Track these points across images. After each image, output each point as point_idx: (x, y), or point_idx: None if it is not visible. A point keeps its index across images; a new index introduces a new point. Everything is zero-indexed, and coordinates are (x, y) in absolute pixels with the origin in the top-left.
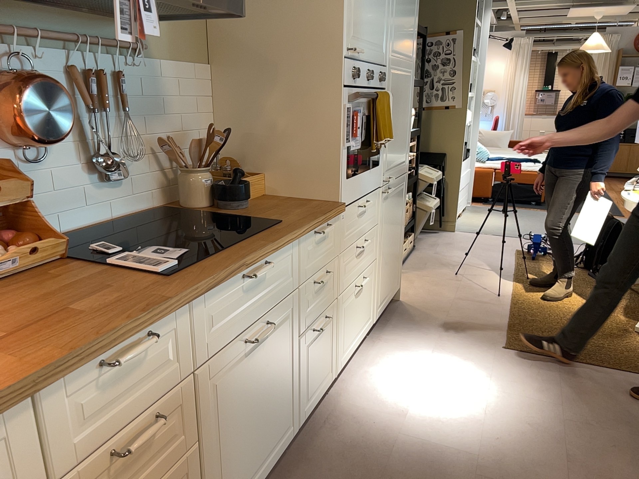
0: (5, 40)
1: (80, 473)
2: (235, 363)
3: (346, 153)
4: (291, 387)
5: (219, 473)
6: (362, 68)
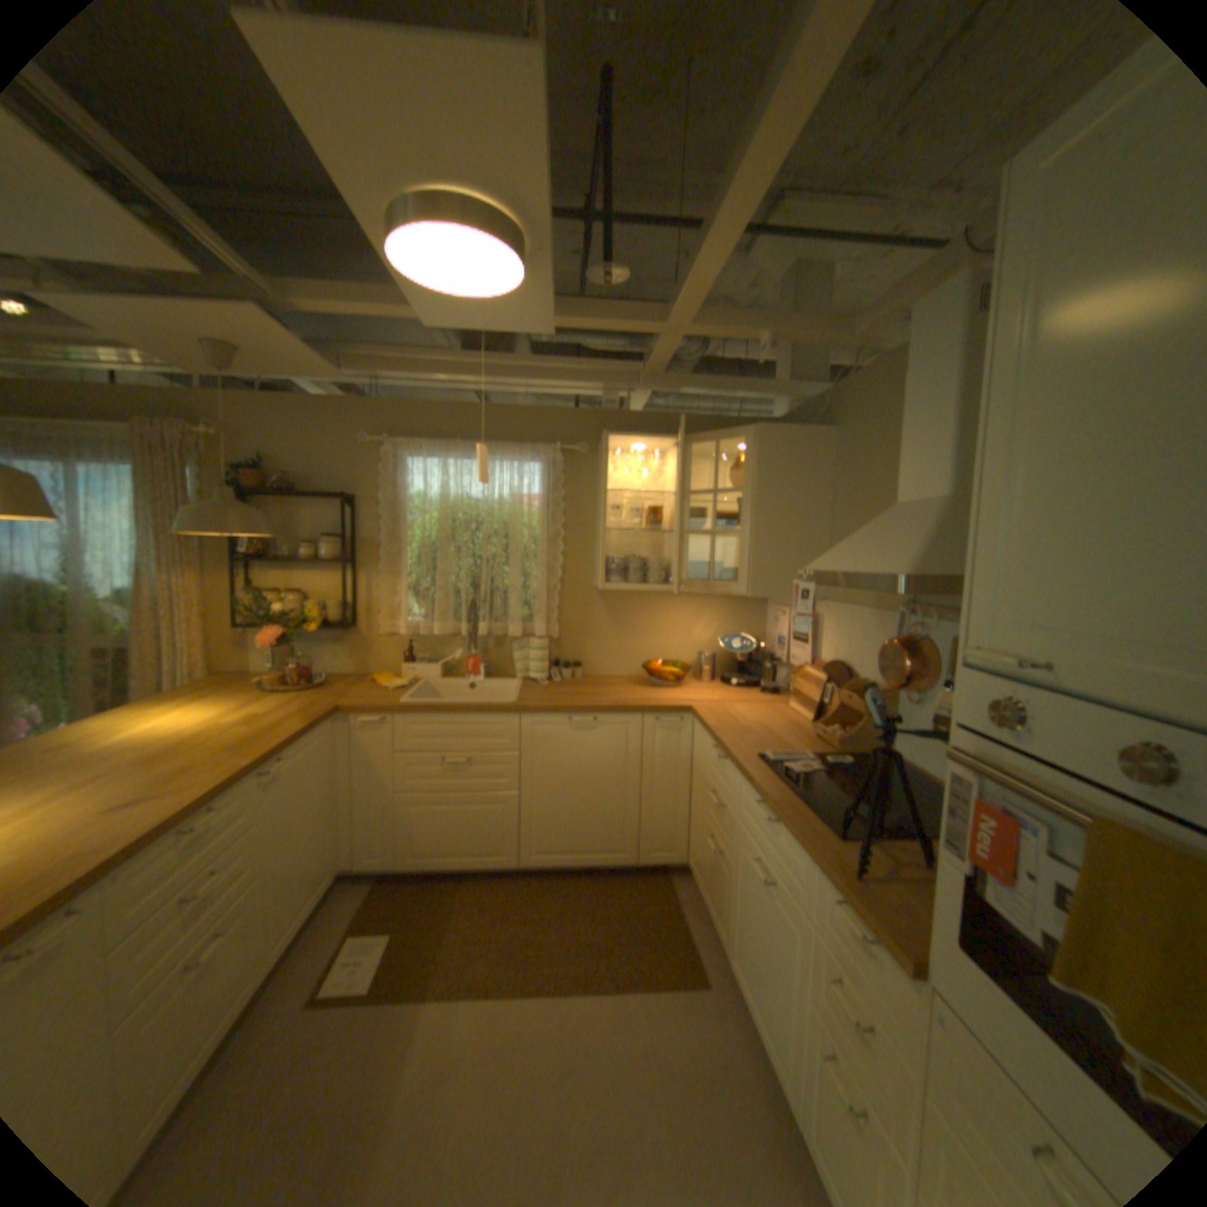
0: (926, 615)
1: (712, 784)
2: (755, 865)
3: (965, 889)
4: (796, 1040)
5: (740, 926)
6: (1080, 718)
